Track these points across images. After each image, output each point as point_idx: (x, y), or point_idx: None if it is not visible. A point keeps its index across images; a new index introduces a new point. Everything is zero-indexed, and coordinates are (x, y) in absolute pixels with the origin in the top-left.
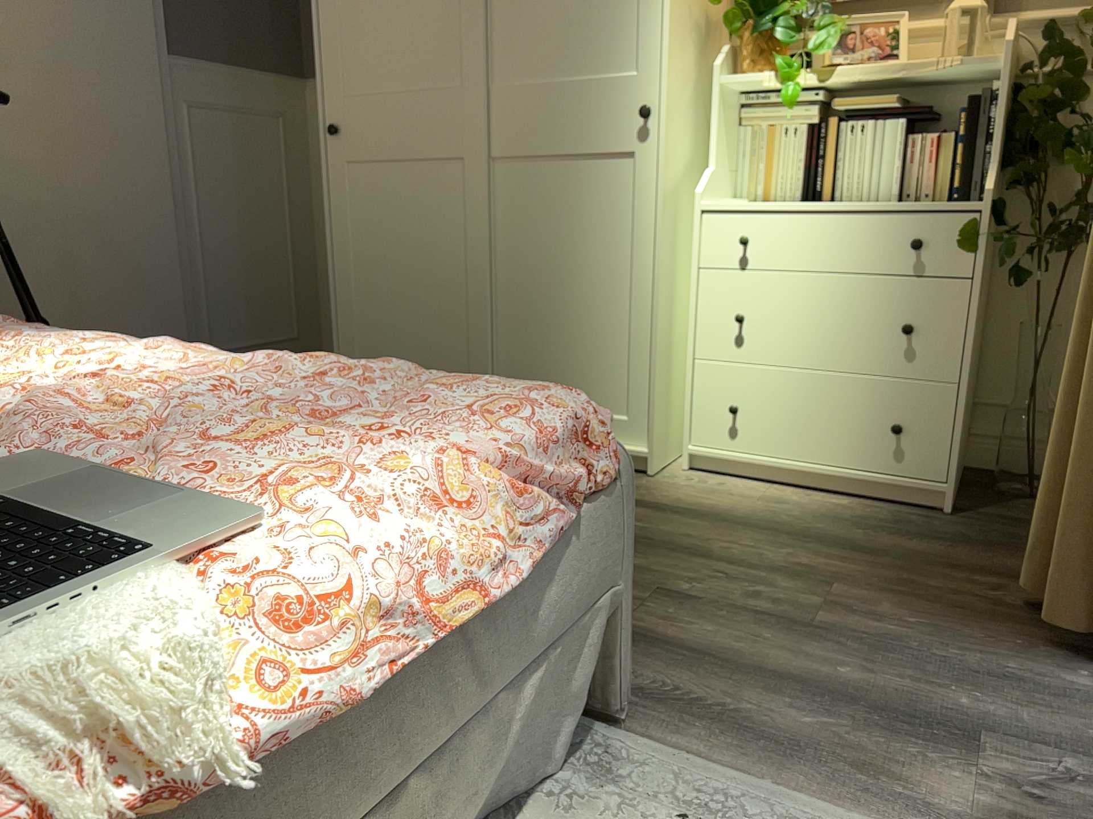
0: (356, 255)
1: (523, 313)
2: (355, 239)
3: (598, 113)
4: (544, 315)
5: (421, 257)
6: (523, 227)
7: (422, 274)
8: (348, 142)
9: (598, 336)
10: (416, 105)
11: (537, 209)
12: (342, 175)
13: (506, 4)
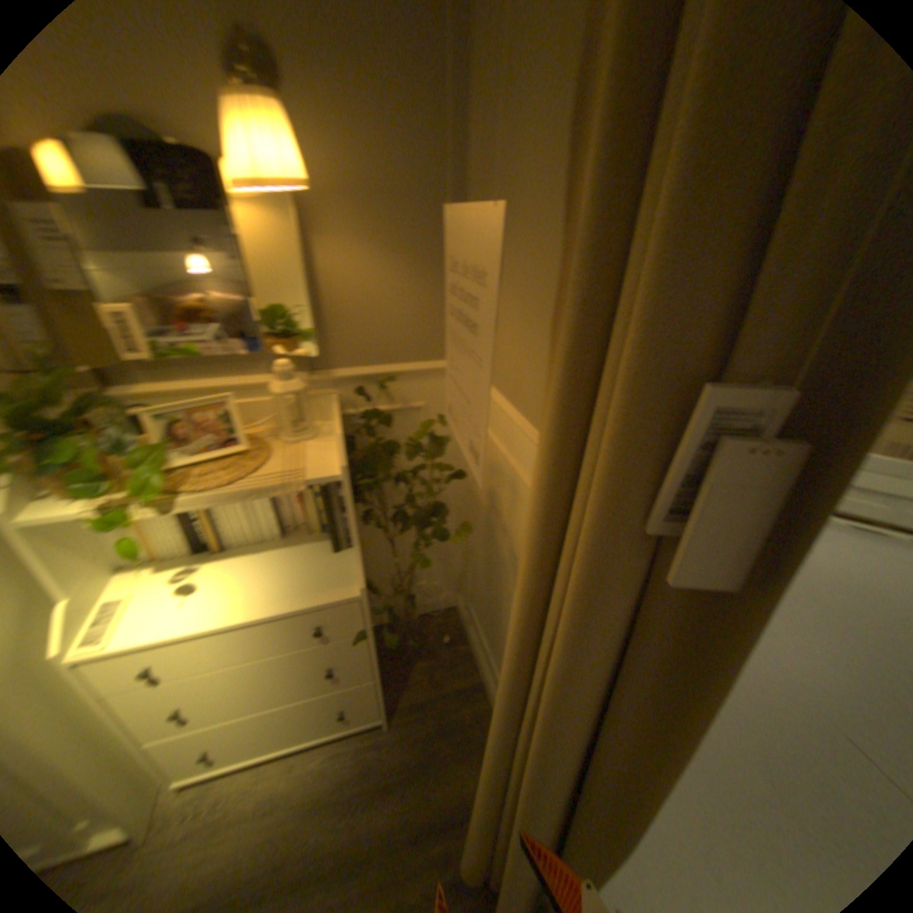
0: None
1: None
2: None
3: None
4: None
5: None
6: None
7: None
8: None
9: None
10: None
11: None
12: None
13: None
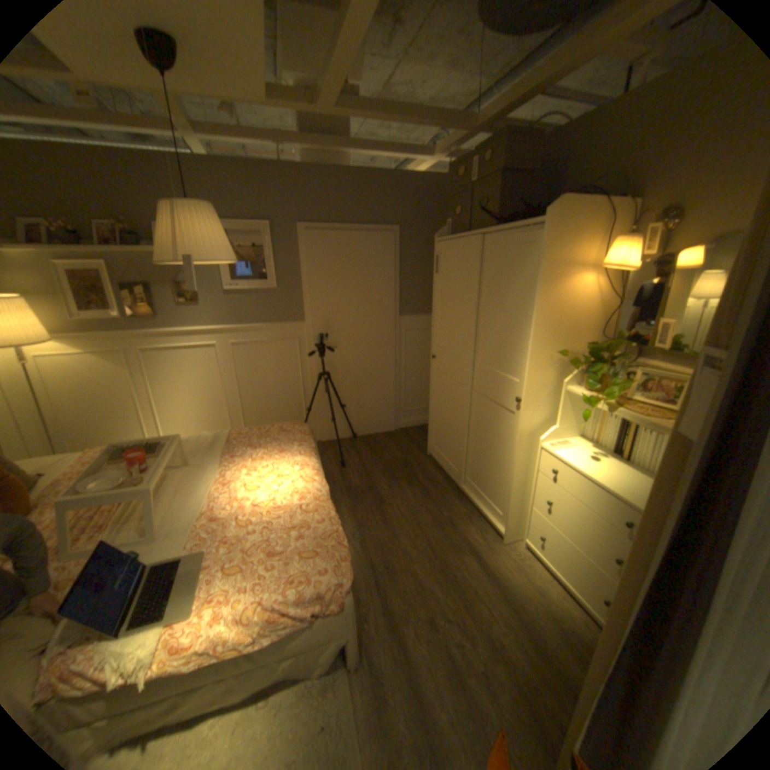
0: (436, 402)
1: (476, 451)
2: (436, 396)
3: (505, 391)
4: (482, 457)
5: (451, 414)
6: (479, 420)
7: (450, 419)
8: (437, 363)
9: (497, 476)
10: (453, 359)
11: (484, 416)
12: (434, 373)
13: (483, 333)
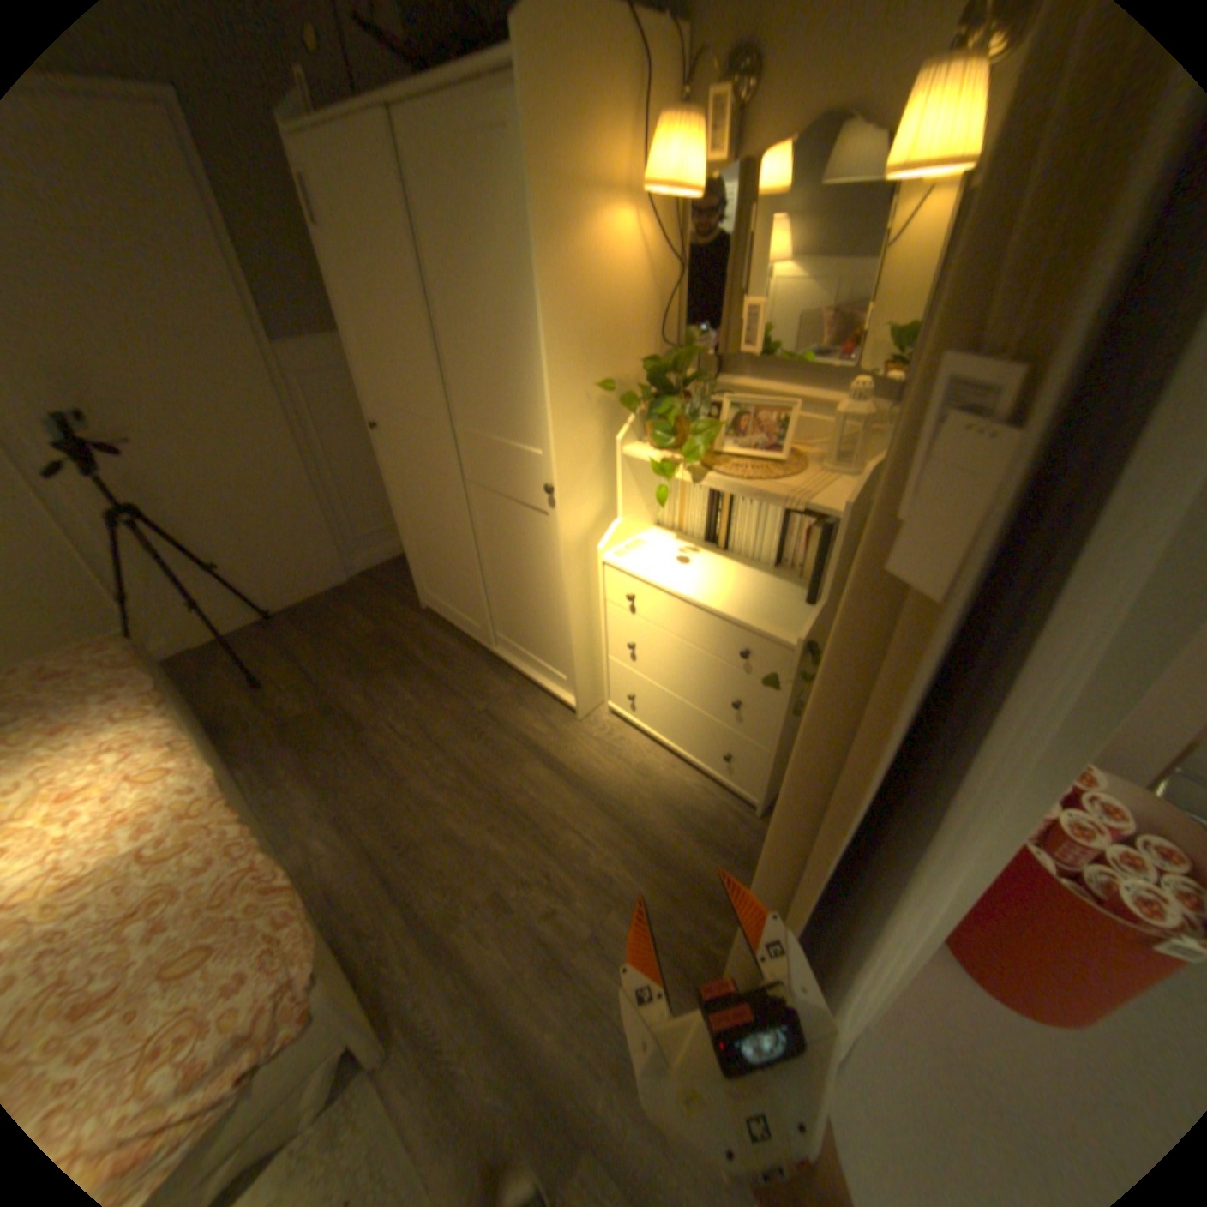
0: (409, 515)
1: (504, 590)
2: (406, 504)
3: (524, 476)
4: (515, 596)
5: (442, 533)
6: (494, 535)
7: (444, 543)
8: (386, 438)
9: (546, 624)
10: (415, 427)
11: (500, 527)
12: (389, 460)
13: (455, 363)
